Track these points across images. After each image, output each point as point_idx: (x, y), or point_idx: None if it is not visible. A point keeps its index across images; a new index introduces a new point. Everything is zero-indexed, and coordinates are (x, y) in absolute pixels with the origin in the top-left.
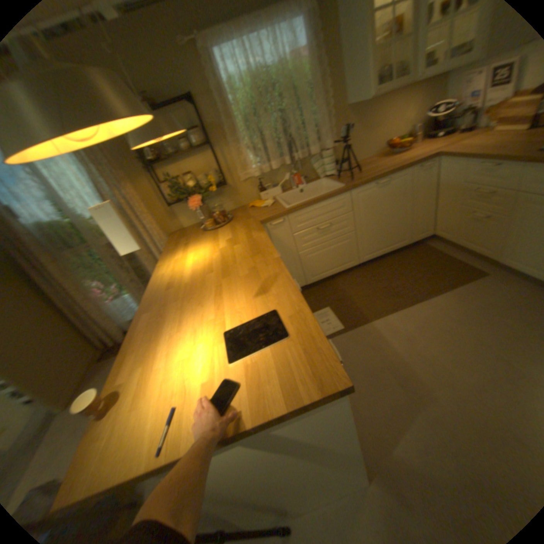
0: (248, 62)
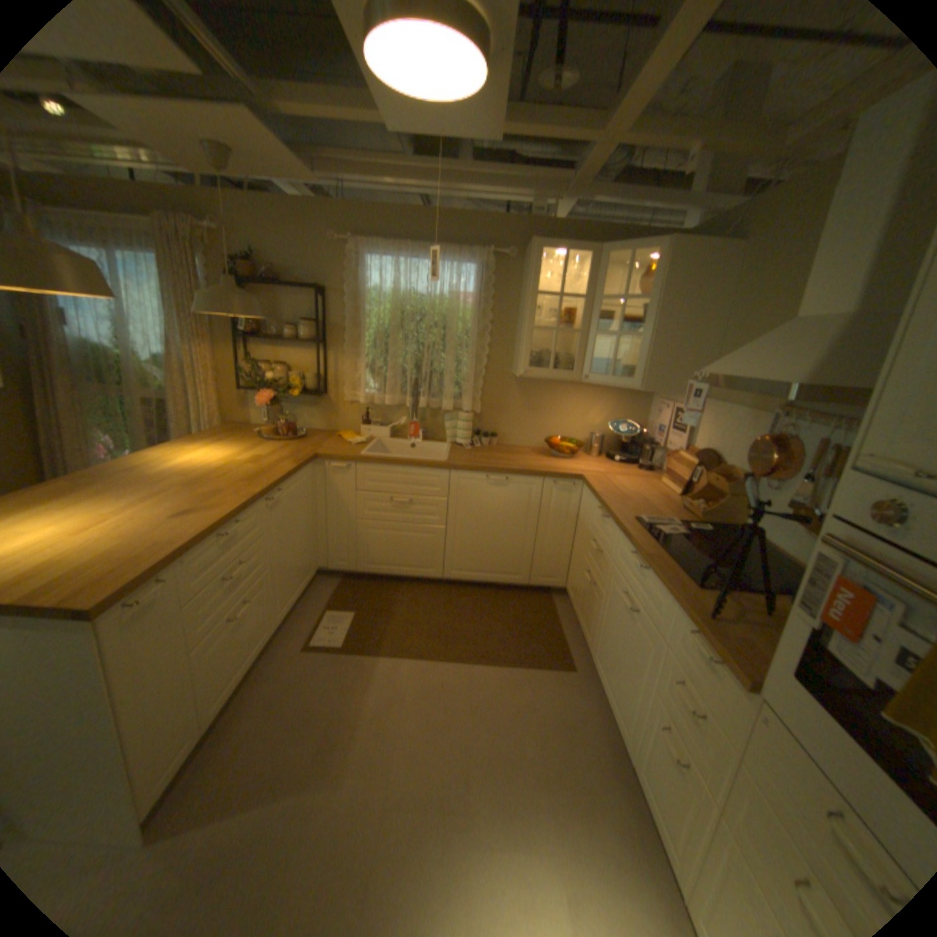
0: (397, 282)
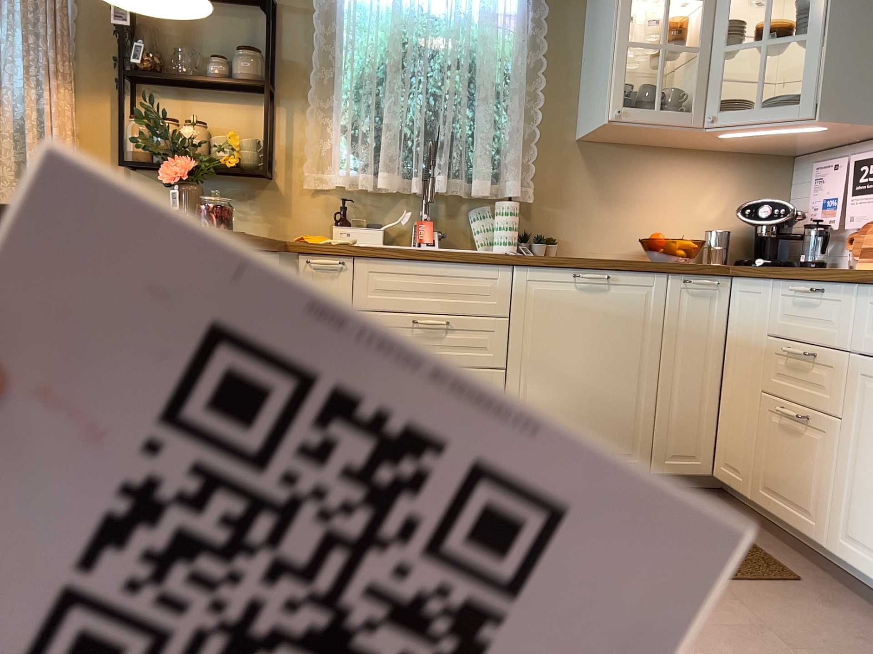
0: None
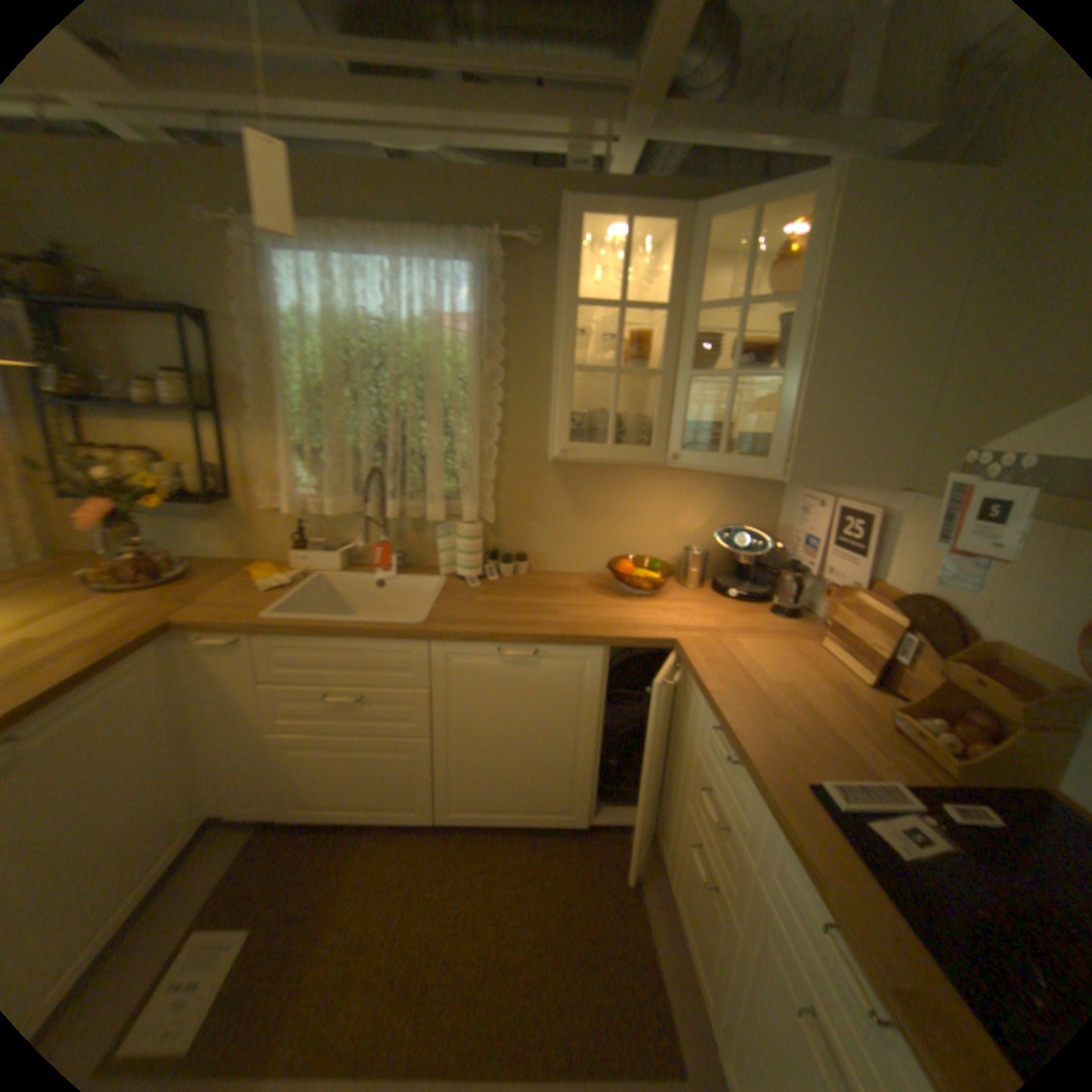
0: (327, 295)
